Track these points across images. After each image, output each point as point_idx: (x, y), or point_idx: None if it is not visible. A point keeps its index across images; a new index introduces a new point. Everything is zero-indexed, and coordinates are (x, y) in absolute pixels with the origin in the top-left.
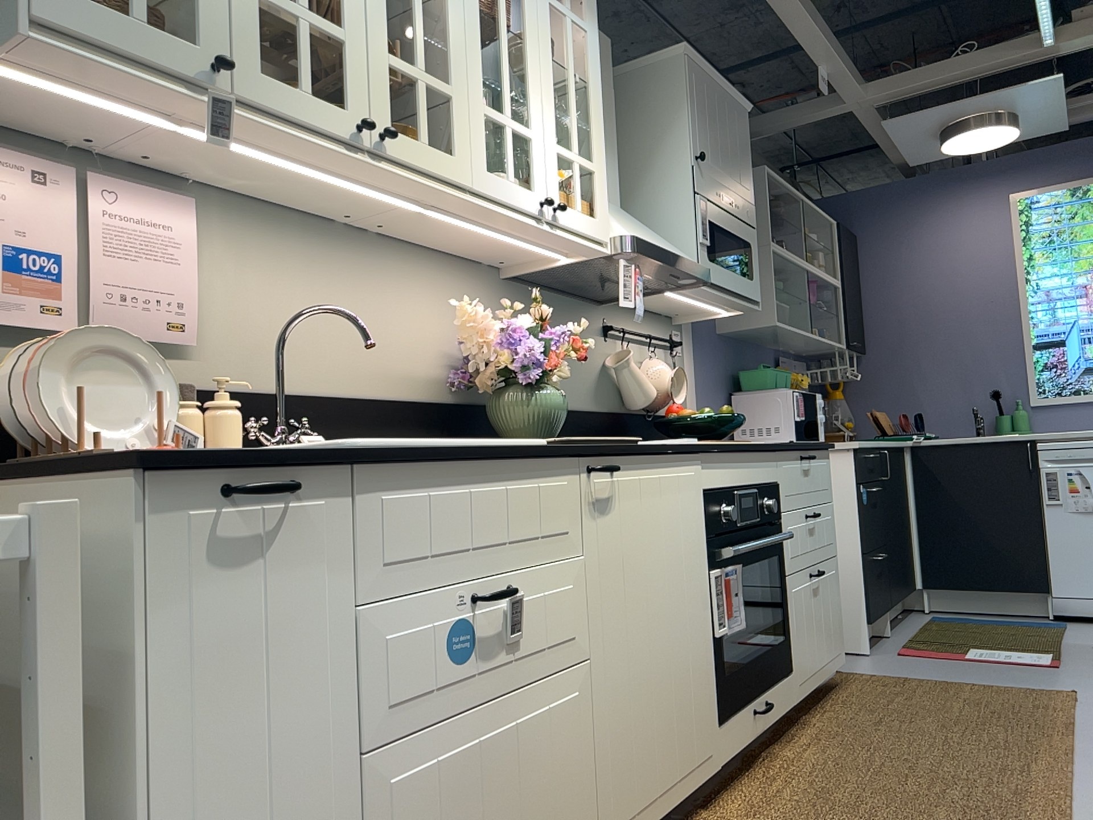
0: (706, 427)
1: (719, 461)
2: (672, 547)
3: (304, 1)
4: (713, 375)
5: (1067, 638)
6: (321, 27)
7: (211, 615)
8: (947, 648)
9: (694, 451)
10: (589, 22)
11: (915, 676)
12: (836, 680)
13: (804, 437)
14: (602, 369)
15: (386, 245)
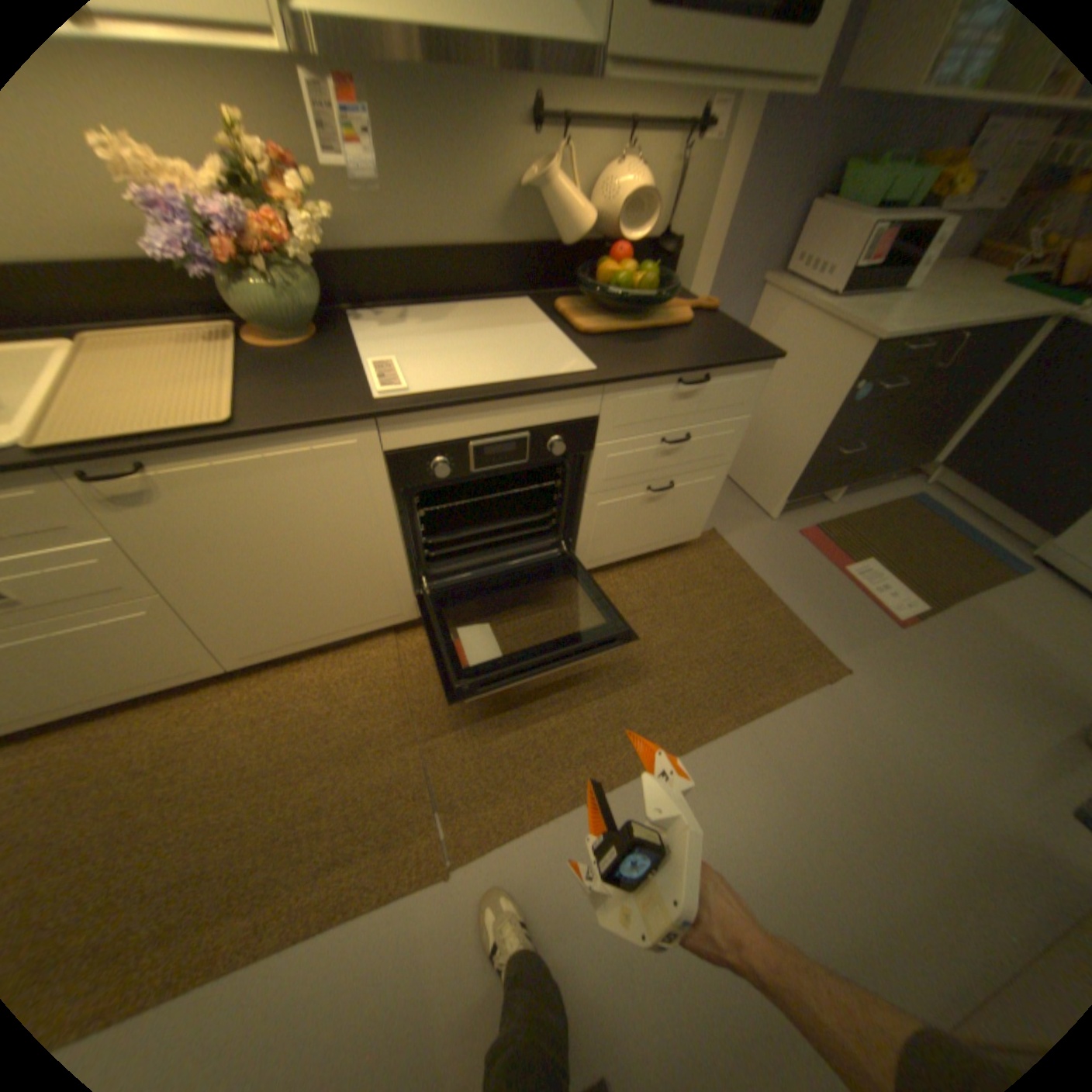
0: (614, 296)
1: (423, 418)
2: (304, 509)
3: None
4: (786, 165)
5: (989, 595)
6: None
7: None
8: (854, 547)
9: (343, 423)
10: None
11: (759, 570)
12: (693, 540)
13: (865, 285)
14: (517, 182)
15: None
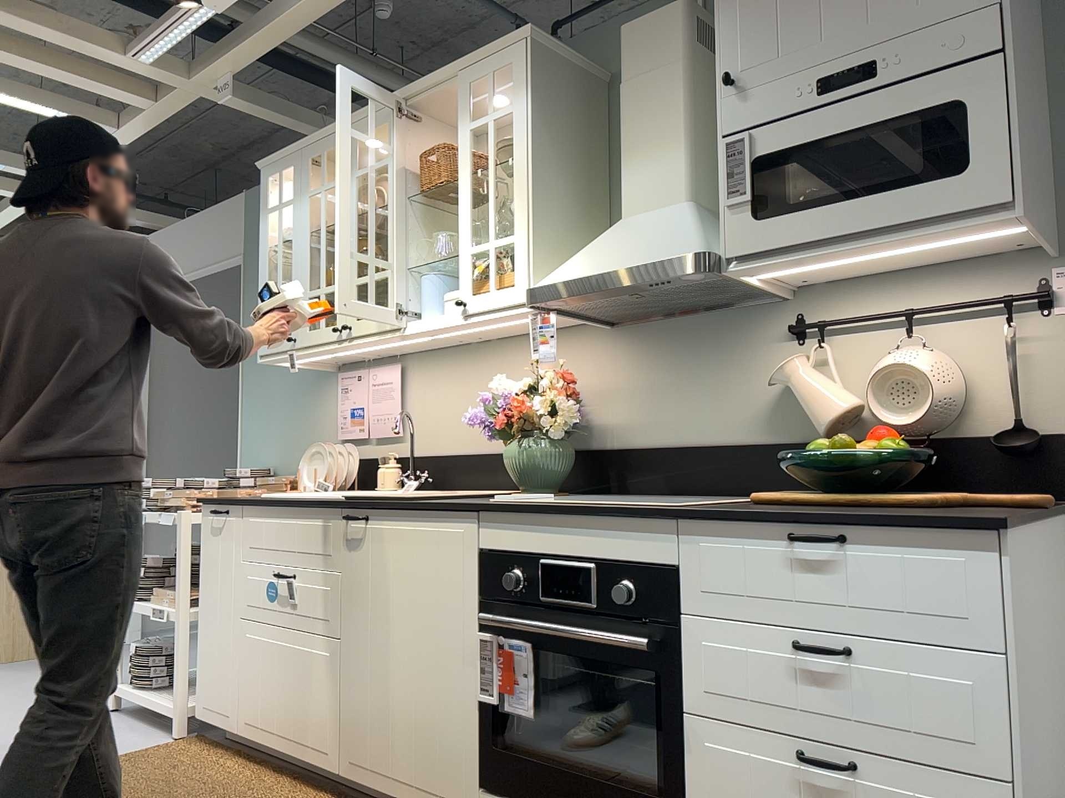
0: (819, 470)
1: (507, 522)
2: (423, 591)
3: (322, 284)
4: None
5: None
6: (327, 291)
7: (212, 549)
8: None
9: (456, 510)
10: (514, 100)
11: None
12: None
13: None
14: (780, 387)
15: (501, 343)
